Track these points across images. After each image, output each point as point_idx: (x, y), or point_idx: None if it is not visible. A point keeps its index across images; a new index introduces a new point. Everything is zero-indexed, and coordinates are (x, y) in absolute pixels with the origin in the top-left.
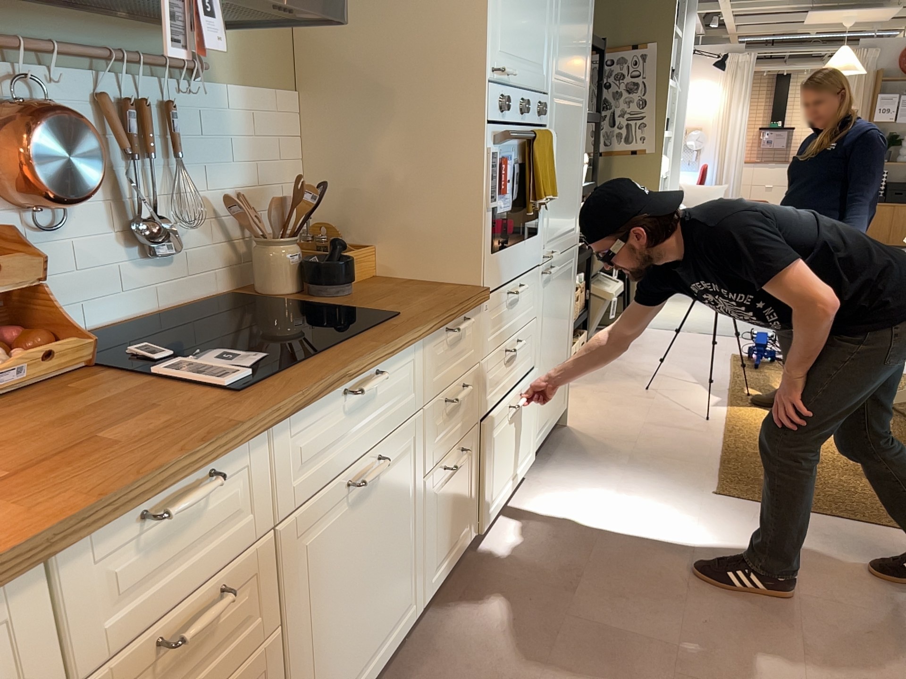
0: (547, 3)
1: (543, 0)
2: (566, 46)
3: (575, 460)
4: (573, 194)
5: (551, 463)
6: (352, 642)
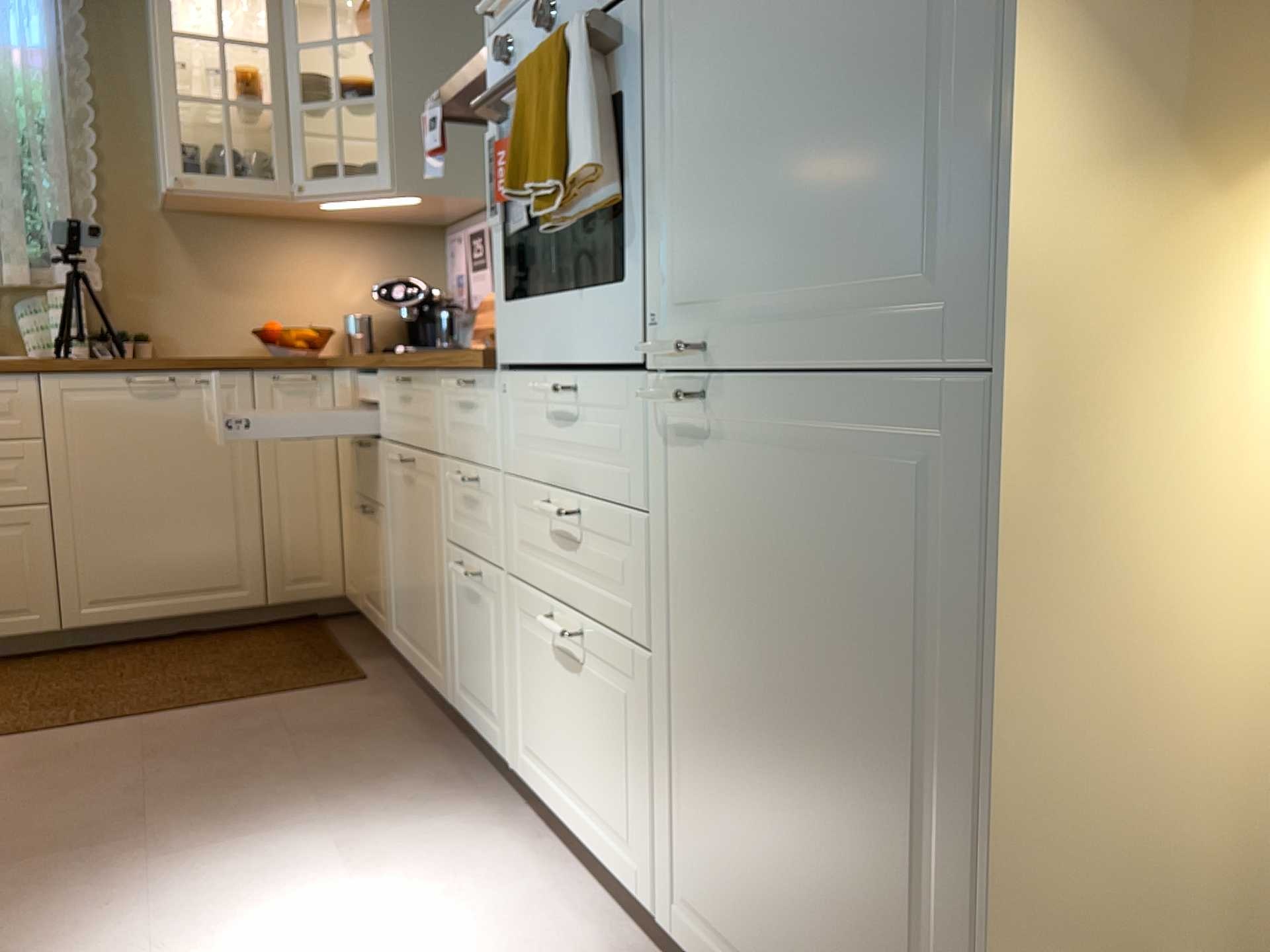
0: None
1: None
2: None
3: None
4: (875, 121)
5: None
6: (408, 602)
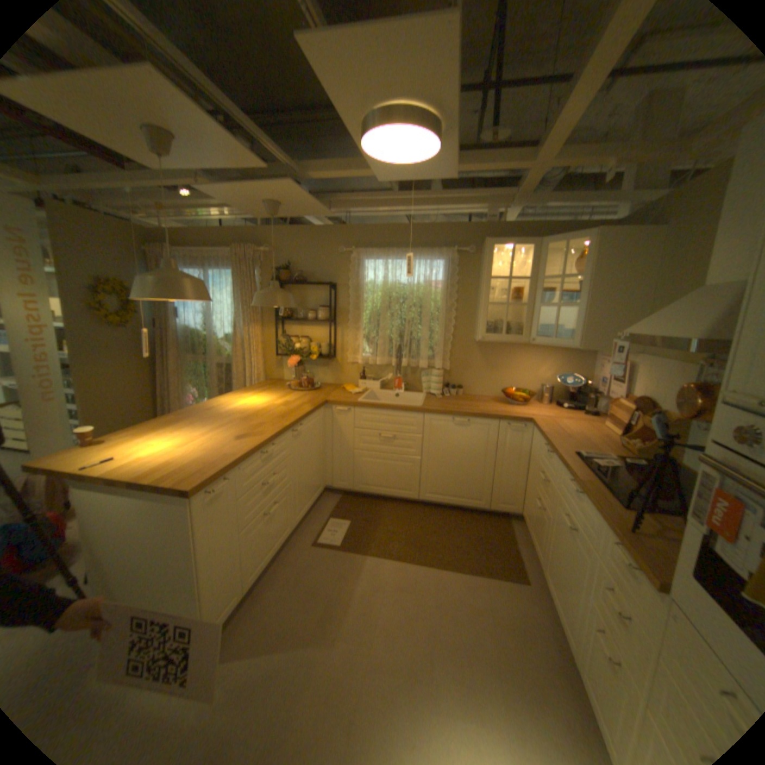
0: None
1: None
2: None
3: None
4: None
5: None
6: (559, 580)
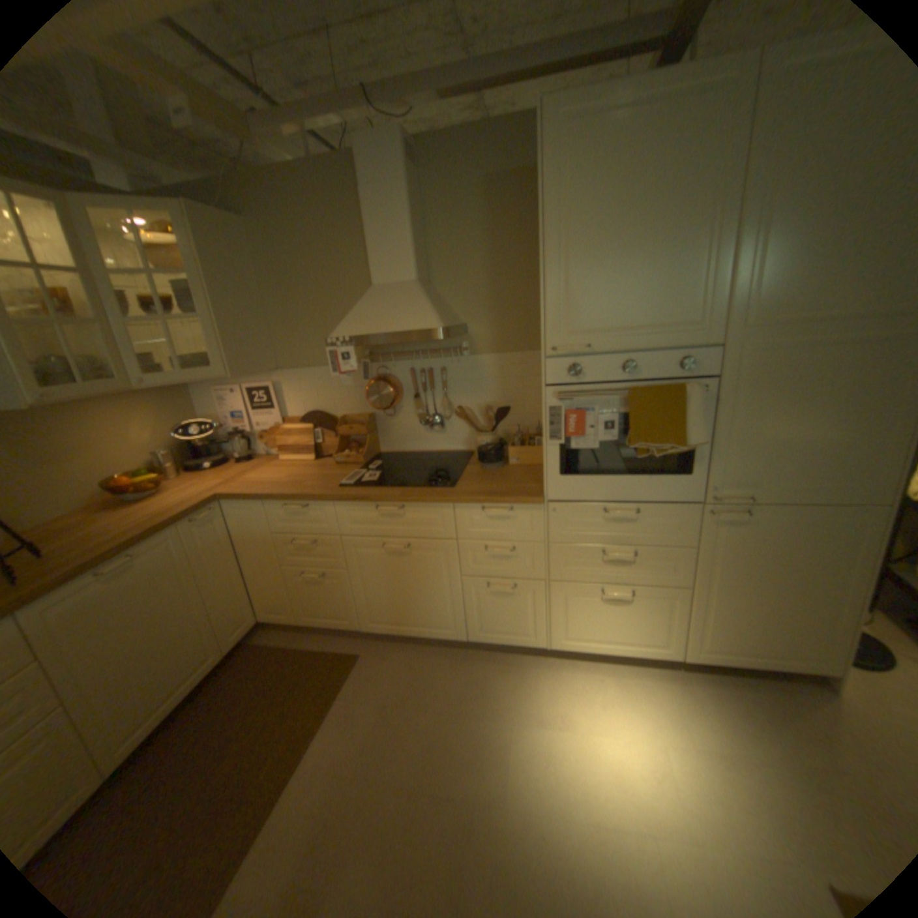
0: (704, 256)
1: (687, 258)
2: (793, 280)
3: (759, 712)
4: (849, 445)
5: (731, 692)
6: (397, 609)
